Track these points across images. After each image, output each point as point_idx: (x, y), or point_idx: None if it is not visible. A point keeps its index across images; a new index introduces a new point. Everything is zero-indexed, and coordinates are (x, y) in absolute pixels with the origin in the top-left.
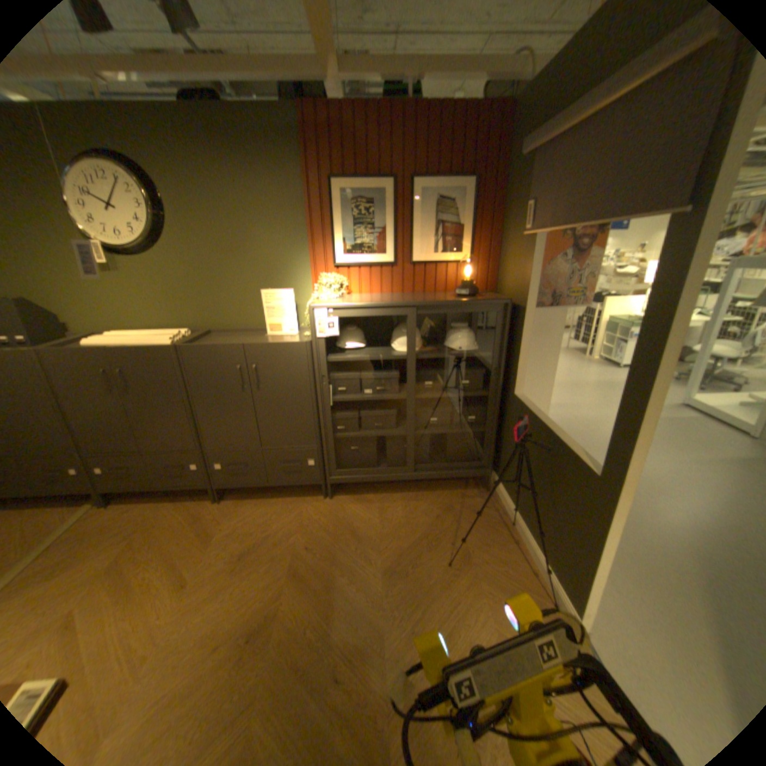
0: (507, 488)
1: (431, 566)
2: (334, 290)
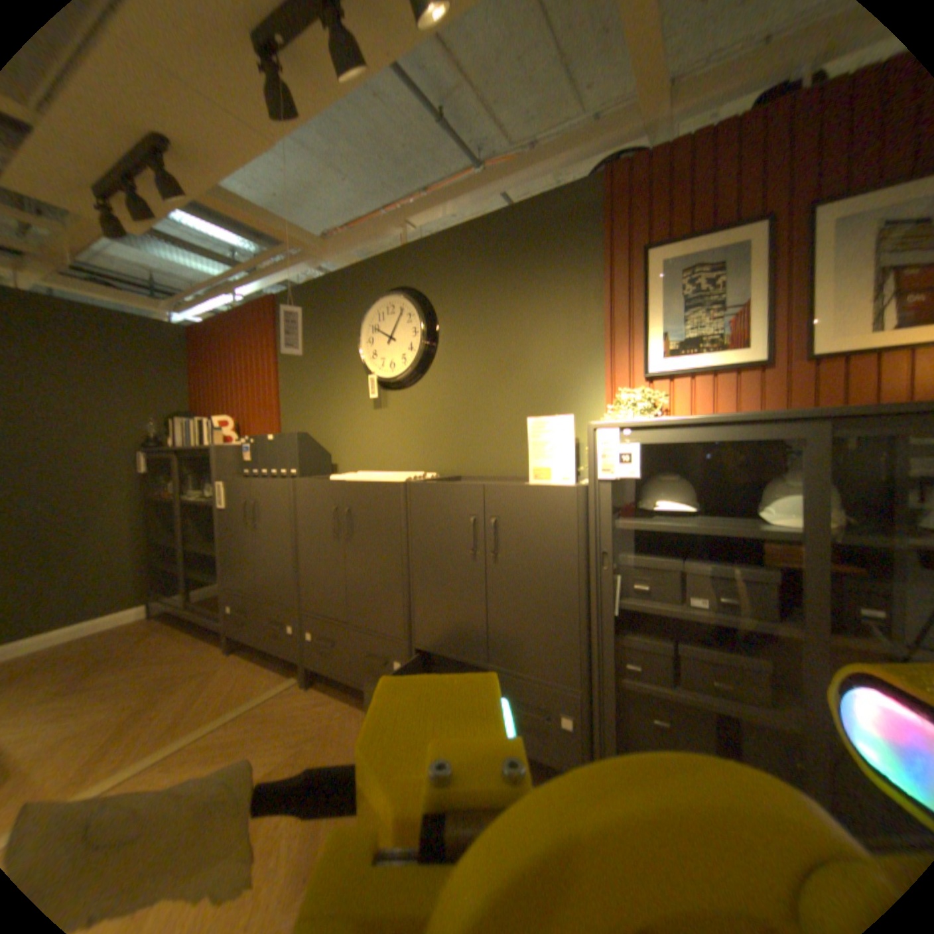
0: None
1: None
2: (641, 408)
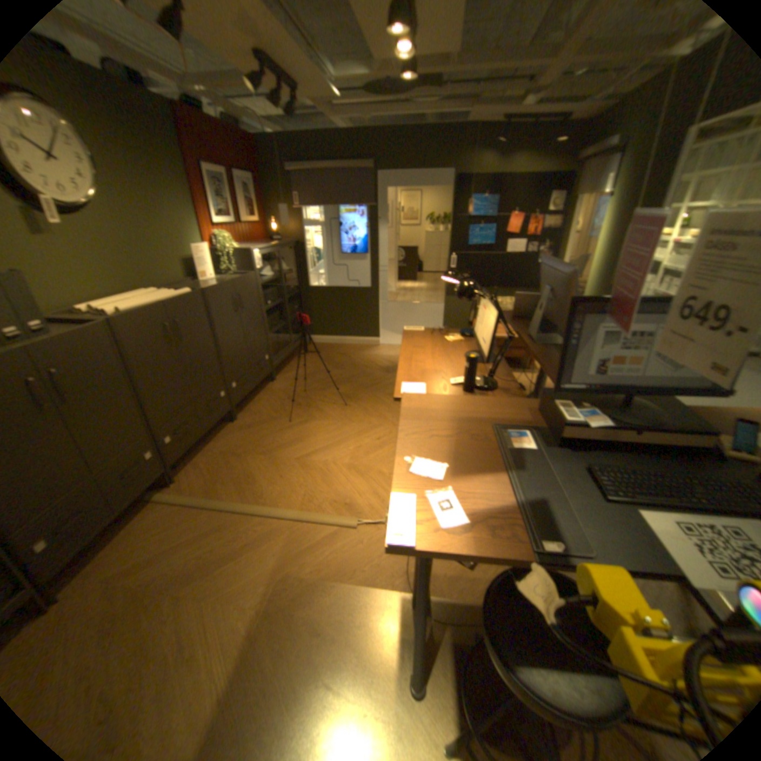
0: (320, 333)
1: (340, 361)
2: (230, 240)
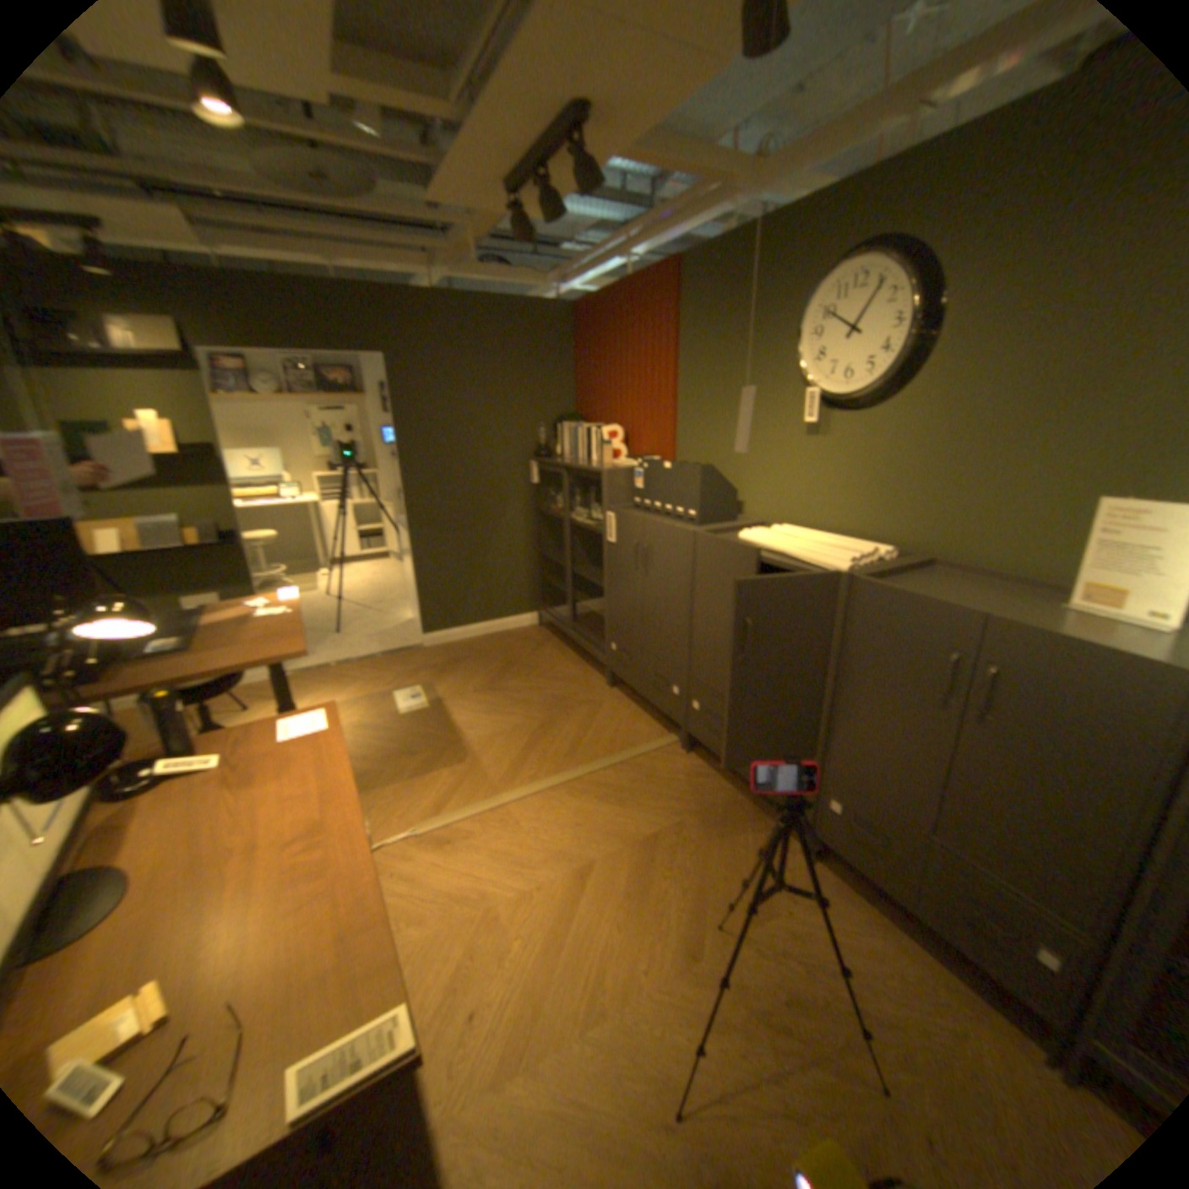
0: None
1: None
2: None
